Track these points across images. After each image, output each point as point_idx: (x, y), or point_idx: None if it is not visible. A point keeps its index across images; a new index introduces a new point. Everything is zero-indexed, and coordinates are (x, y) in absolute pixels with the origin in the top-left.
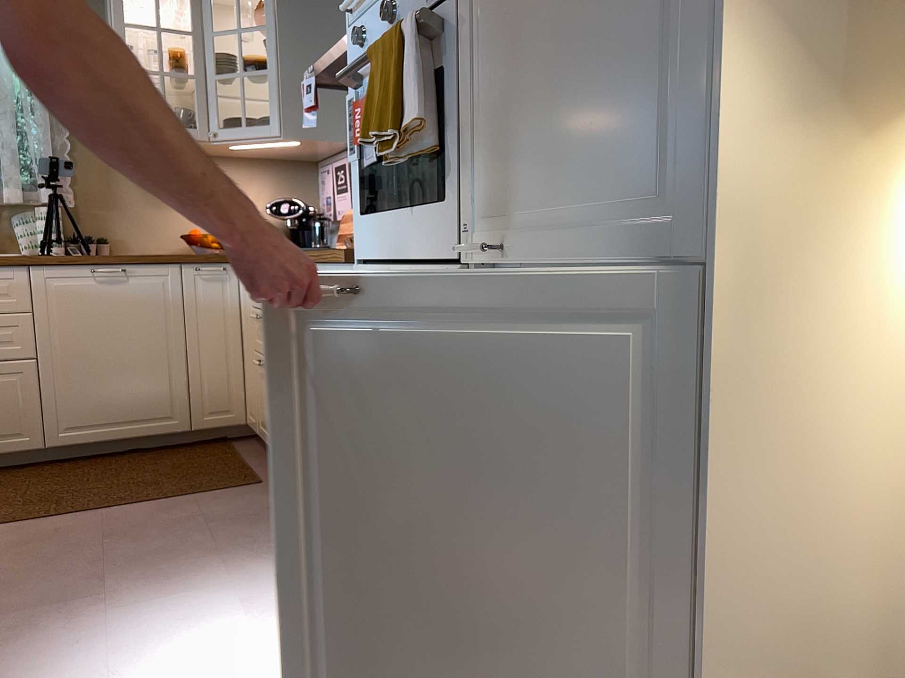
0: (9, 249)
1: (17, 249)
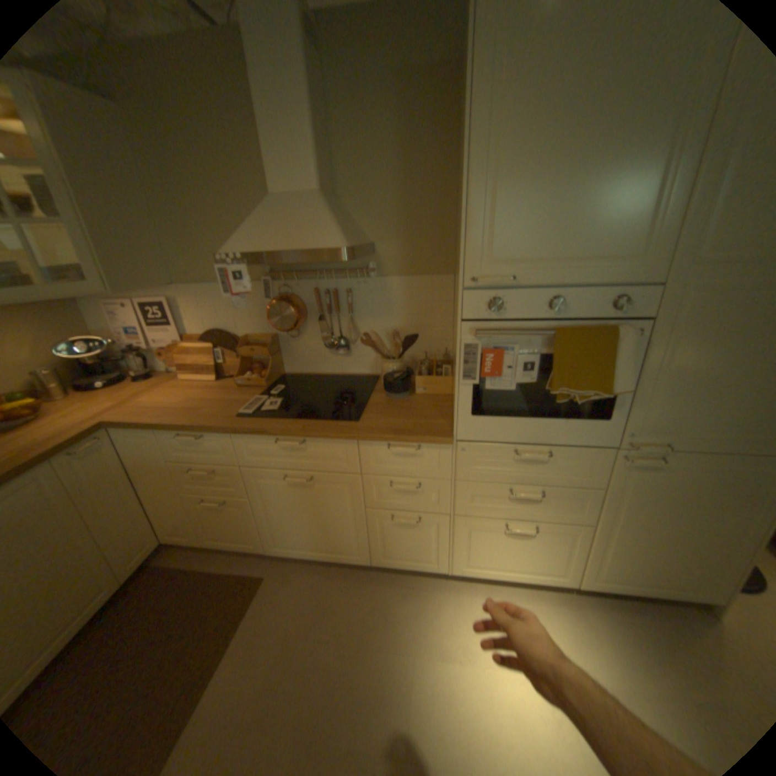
0: None
1: None
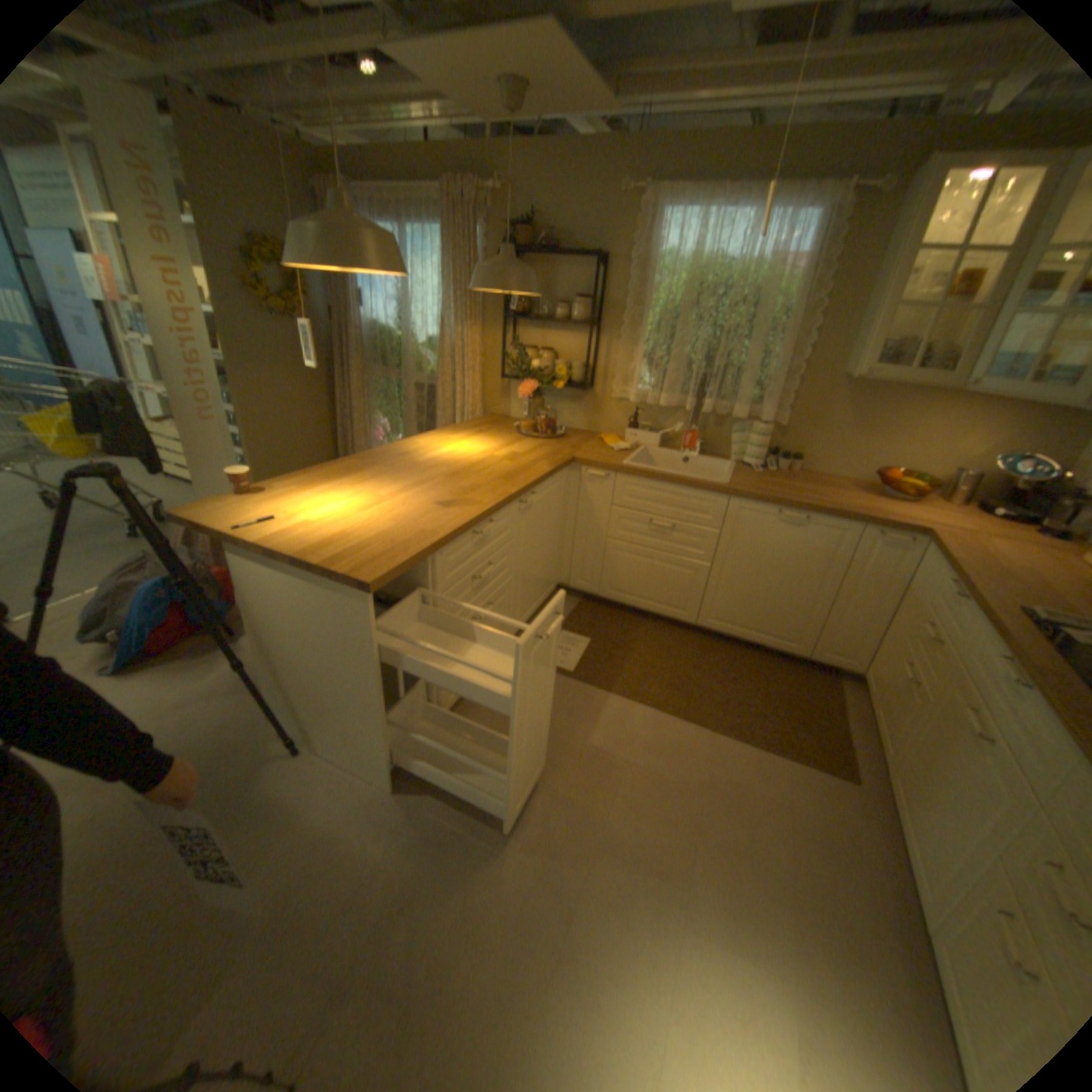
0: (722, 449)
1: (728, 450)
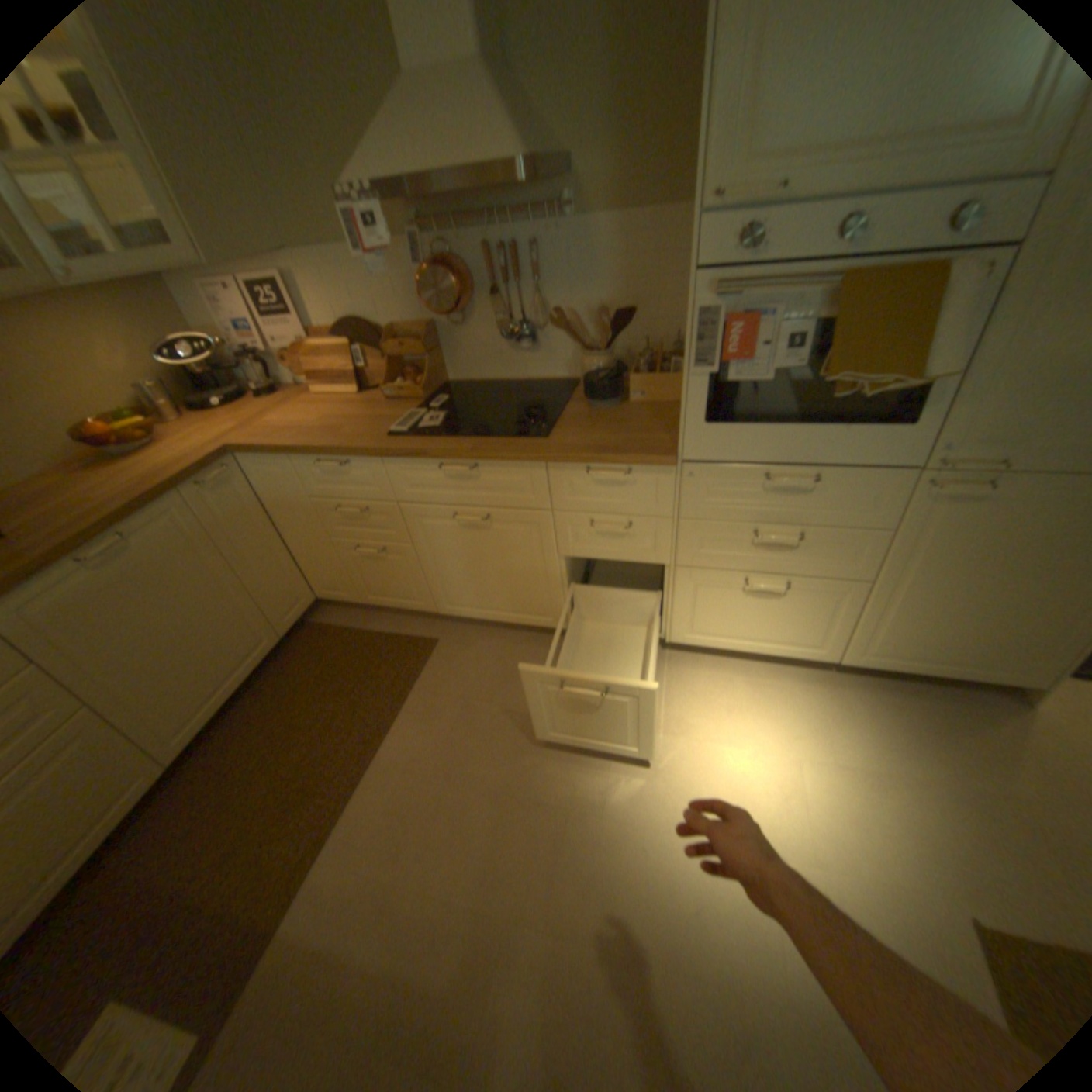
0: None
1: None
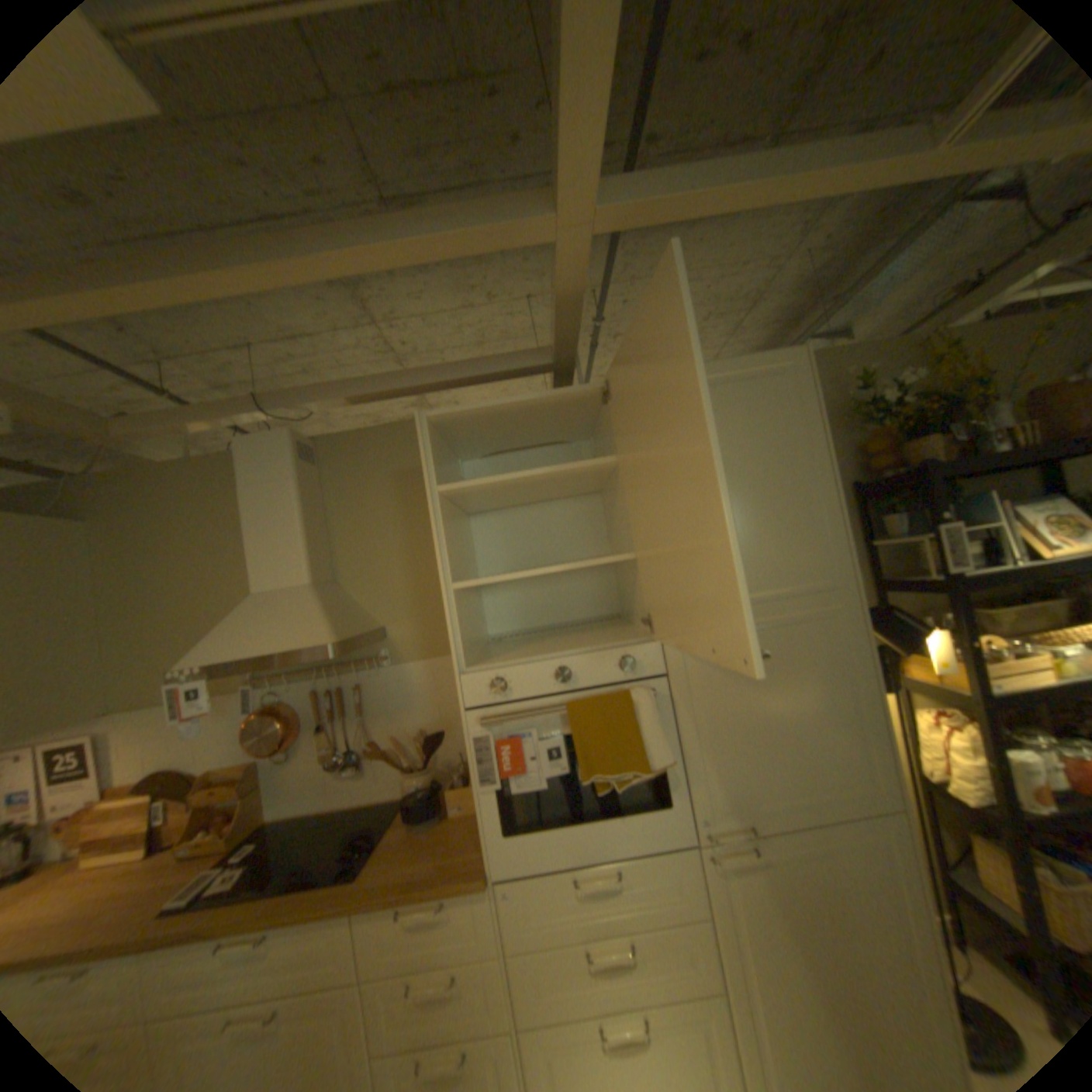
0: None
1: None
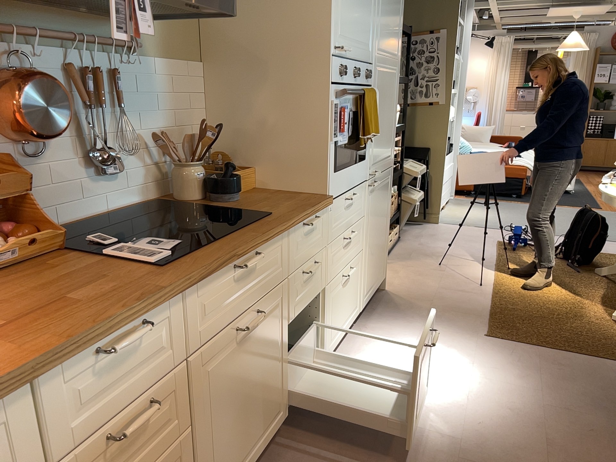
0: None
1: None
